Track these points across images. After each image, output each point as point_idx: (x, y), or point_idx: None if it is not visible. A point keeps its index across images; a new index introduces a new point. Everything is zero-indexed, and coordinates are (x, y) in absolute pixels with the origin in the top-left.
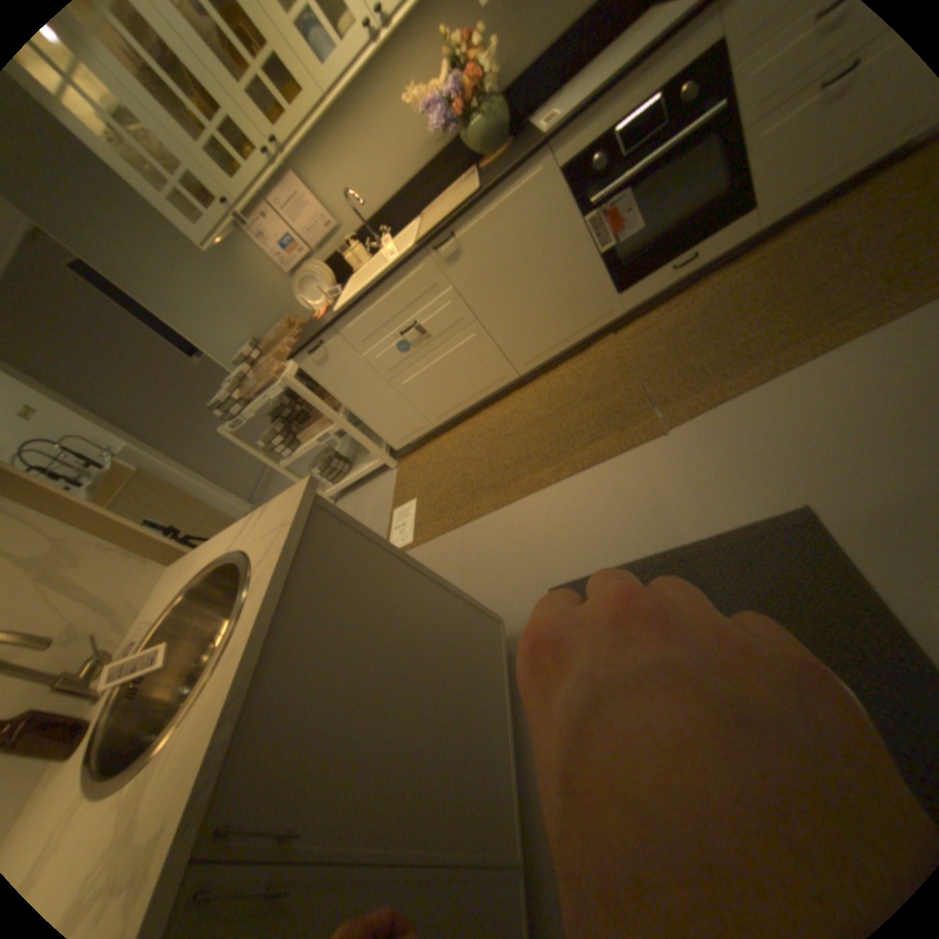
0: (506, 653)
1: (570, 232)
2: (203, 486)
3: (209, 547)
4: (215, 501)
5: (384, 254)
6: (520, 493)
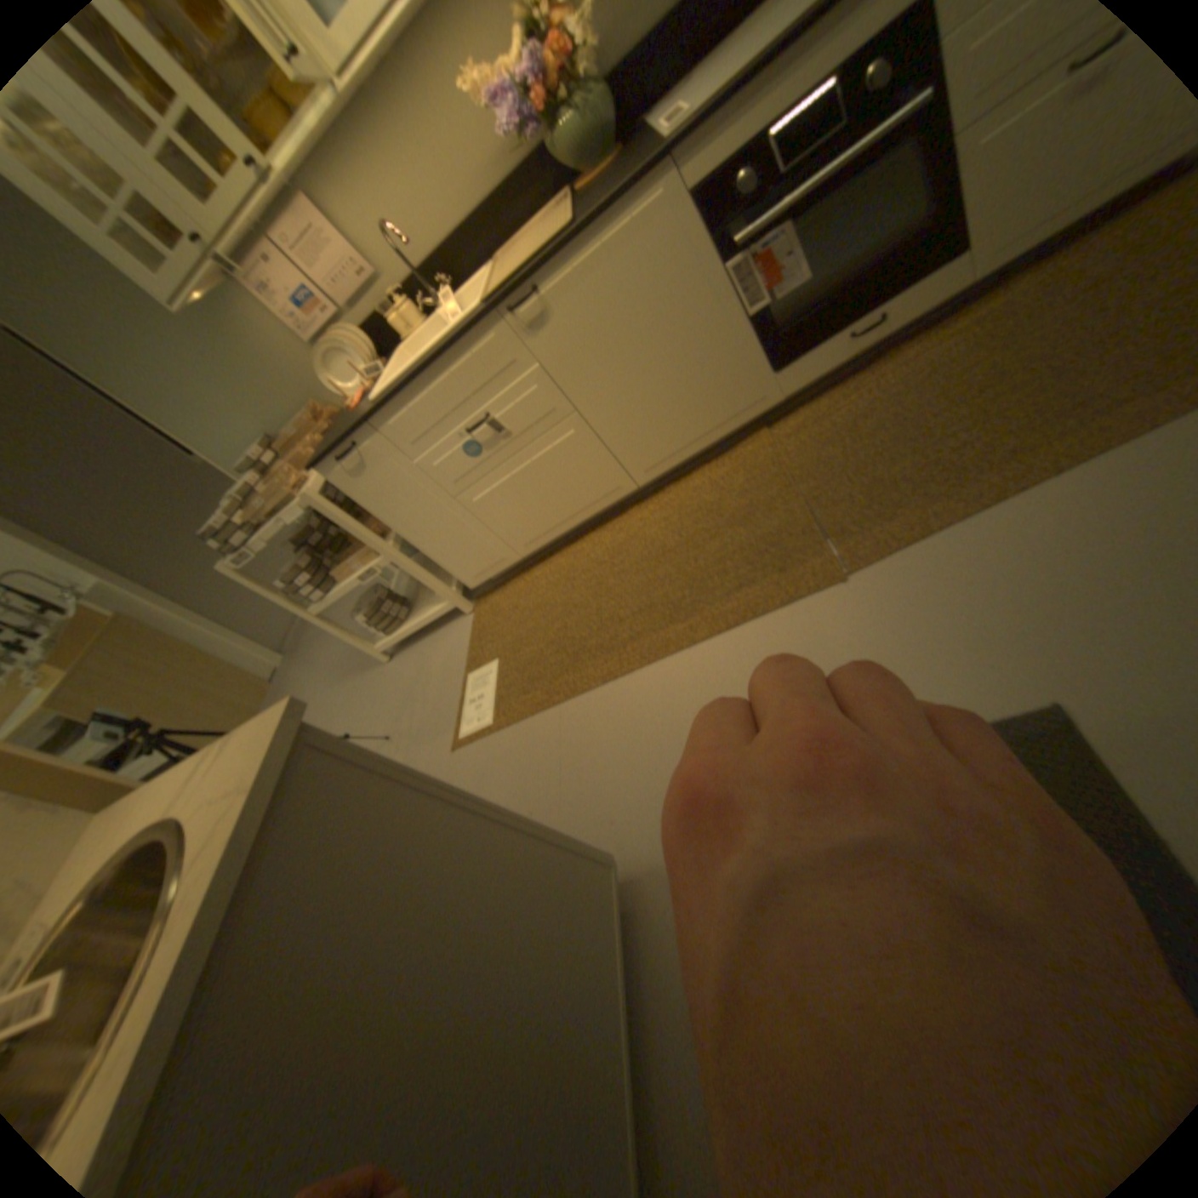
0: (620, 914)
1: (706, 286)
2: (214, 634)
3: (150, 797)
4: (231, 655)
5: (443, 316)
6: (640, 659)
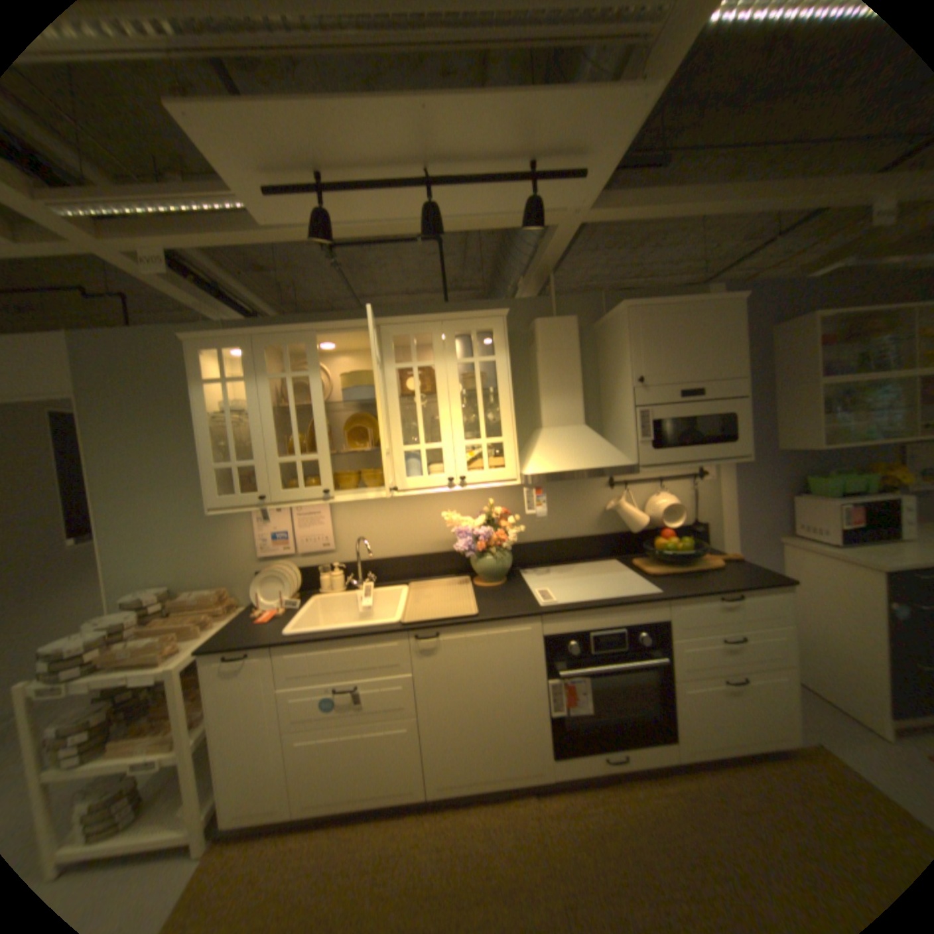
0: None
1: (533, 687)
2: None
3: None
4: None
5: (358, 596)
6: None
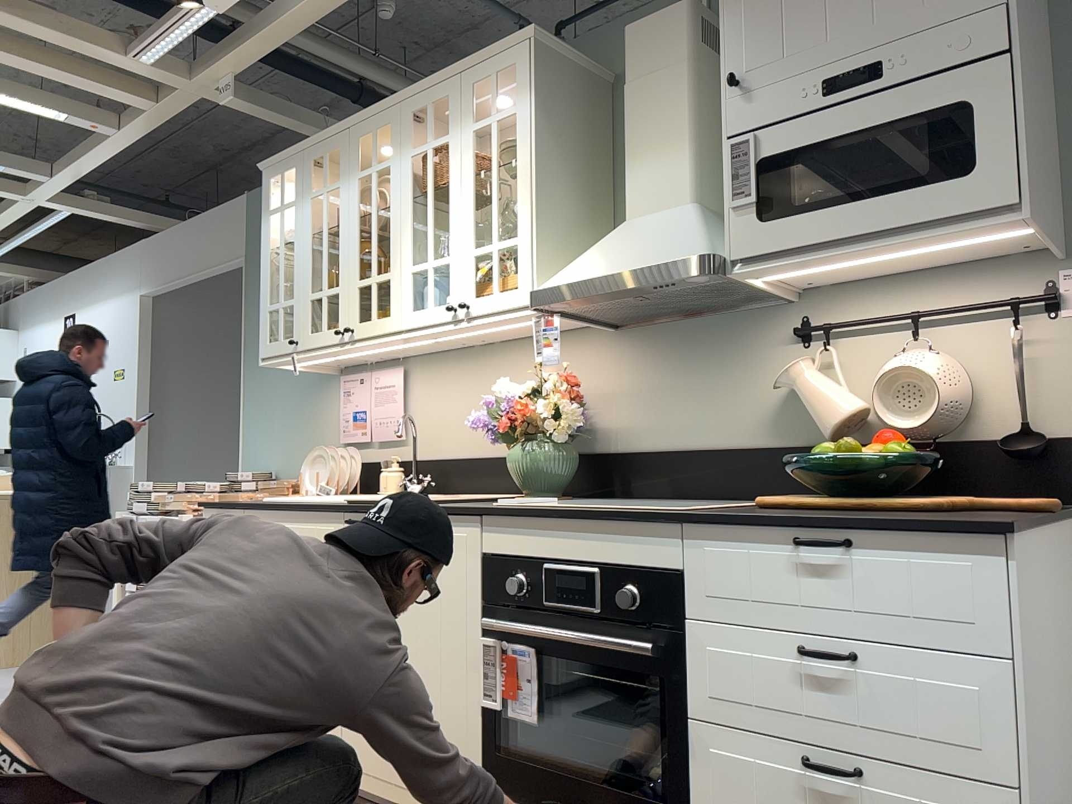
0: None
1: (461, 640)
2: None
3: None
4: None
5: None
6: None
